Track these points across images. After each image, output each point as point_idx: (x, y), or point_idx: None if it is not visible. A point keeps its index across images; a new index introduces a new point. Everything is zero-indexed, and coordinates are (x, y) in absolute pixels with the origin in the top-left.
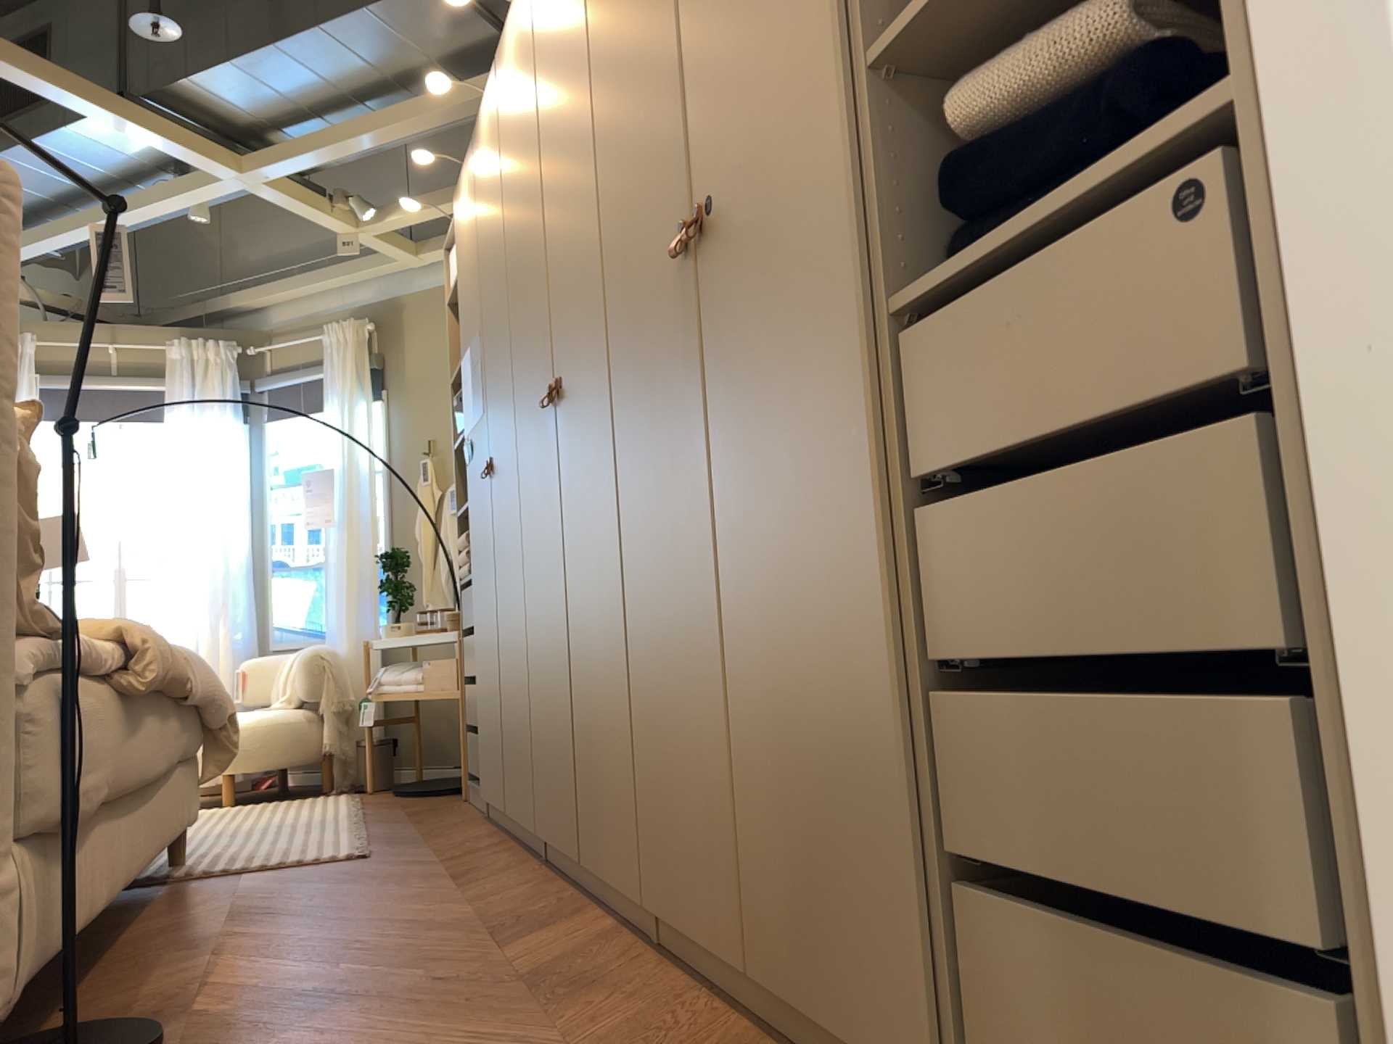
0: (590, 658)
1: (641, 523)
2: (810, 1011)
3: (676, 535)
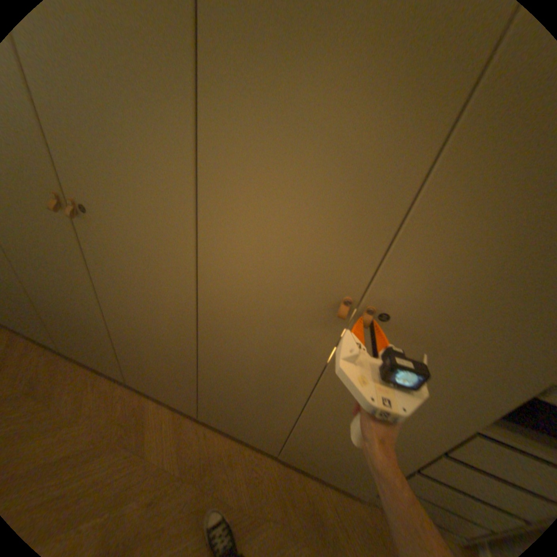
0: (137, 349)
1: (222, 354)
2: (306, 473)
3: (267, 381)
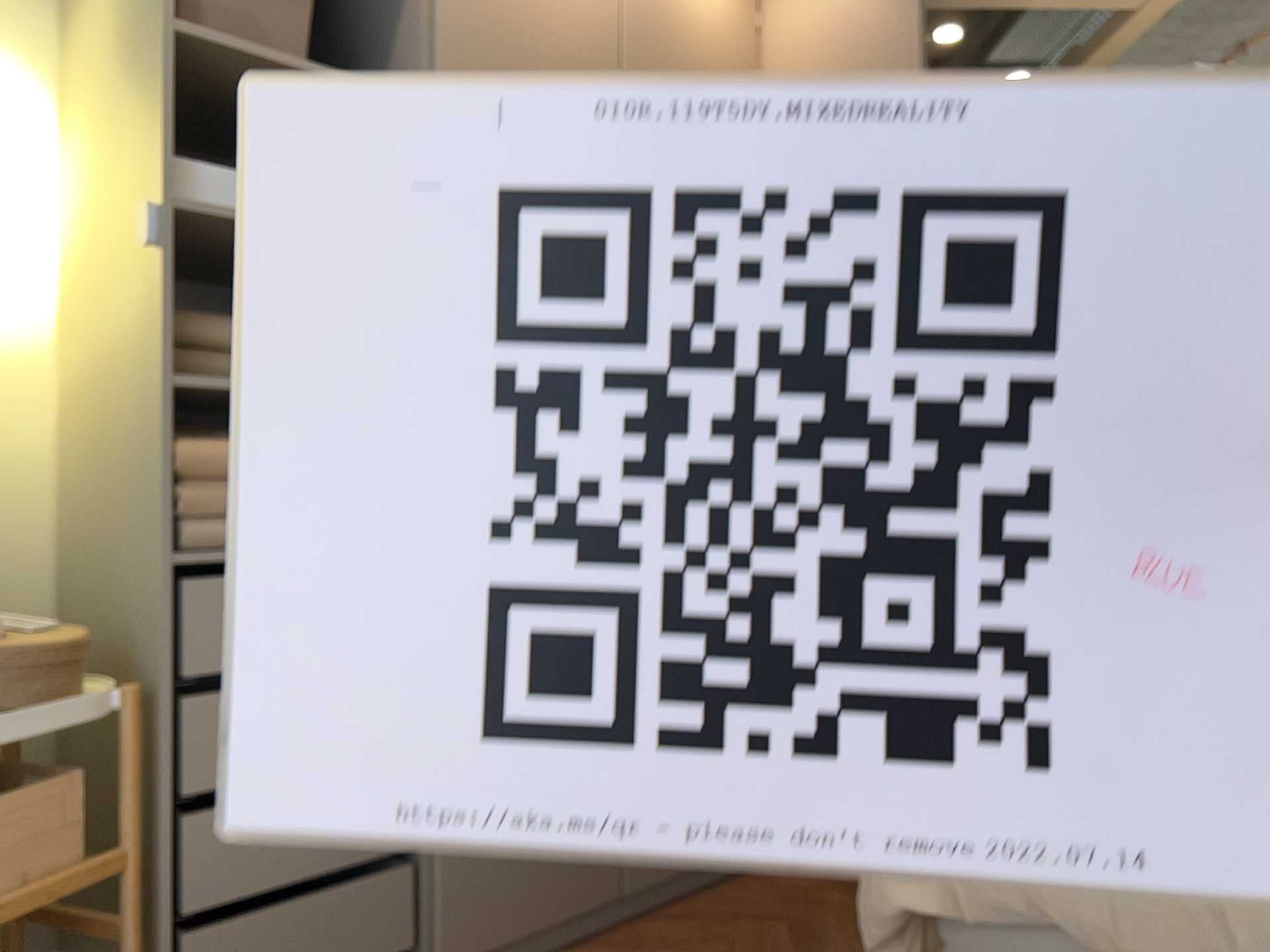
0: None
1: None
2: None
3: None
